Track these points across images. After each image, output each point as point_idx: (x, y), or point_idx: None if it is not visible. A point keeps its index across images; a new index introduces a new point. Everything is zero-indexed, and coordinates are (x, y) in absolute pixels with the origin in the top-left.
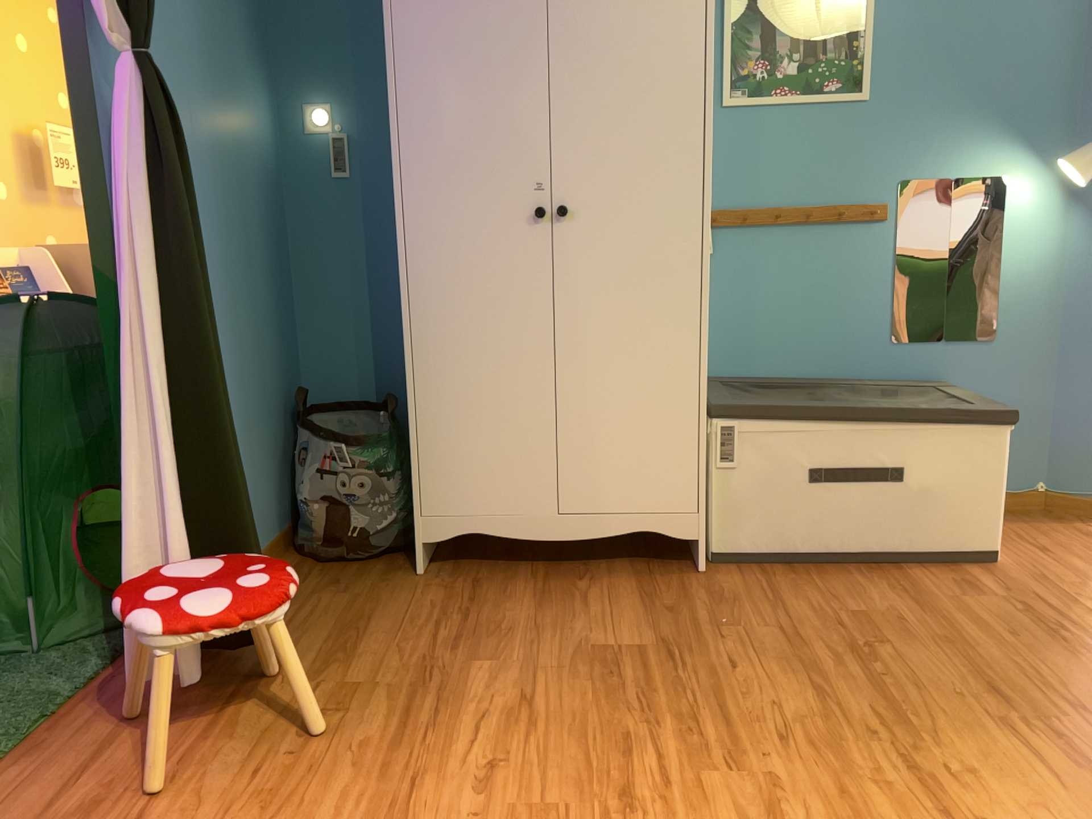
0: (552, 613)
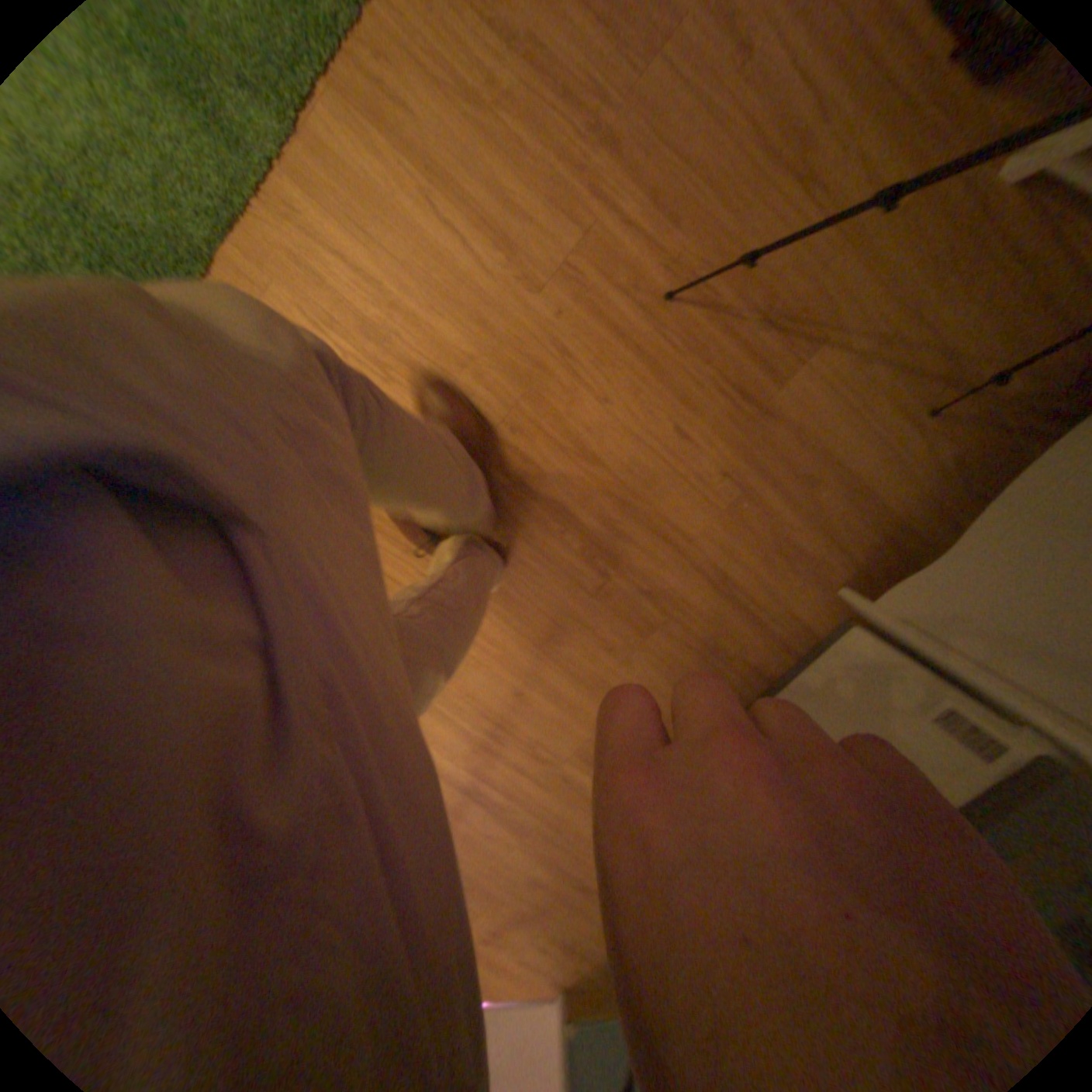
0: (916, 372)
